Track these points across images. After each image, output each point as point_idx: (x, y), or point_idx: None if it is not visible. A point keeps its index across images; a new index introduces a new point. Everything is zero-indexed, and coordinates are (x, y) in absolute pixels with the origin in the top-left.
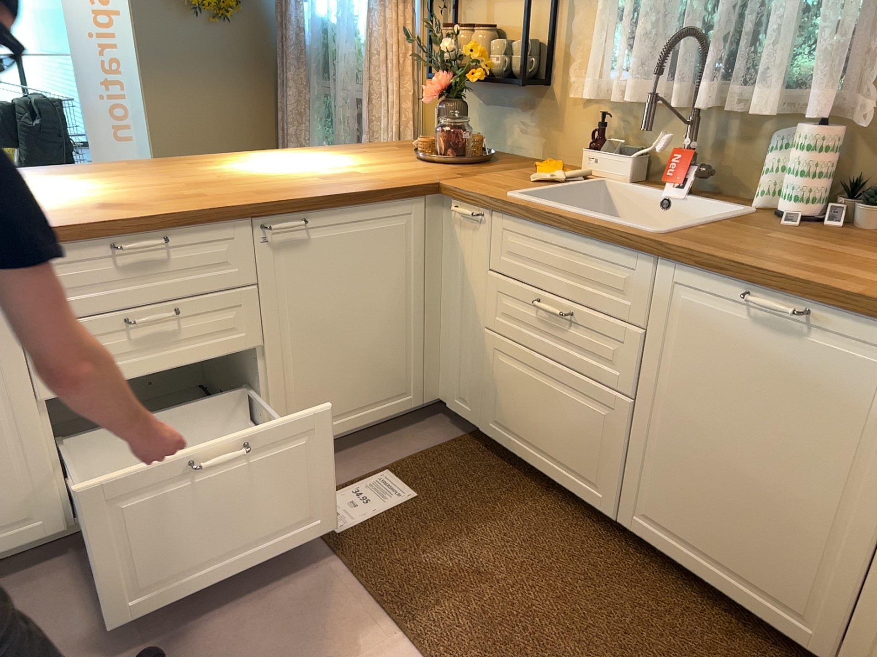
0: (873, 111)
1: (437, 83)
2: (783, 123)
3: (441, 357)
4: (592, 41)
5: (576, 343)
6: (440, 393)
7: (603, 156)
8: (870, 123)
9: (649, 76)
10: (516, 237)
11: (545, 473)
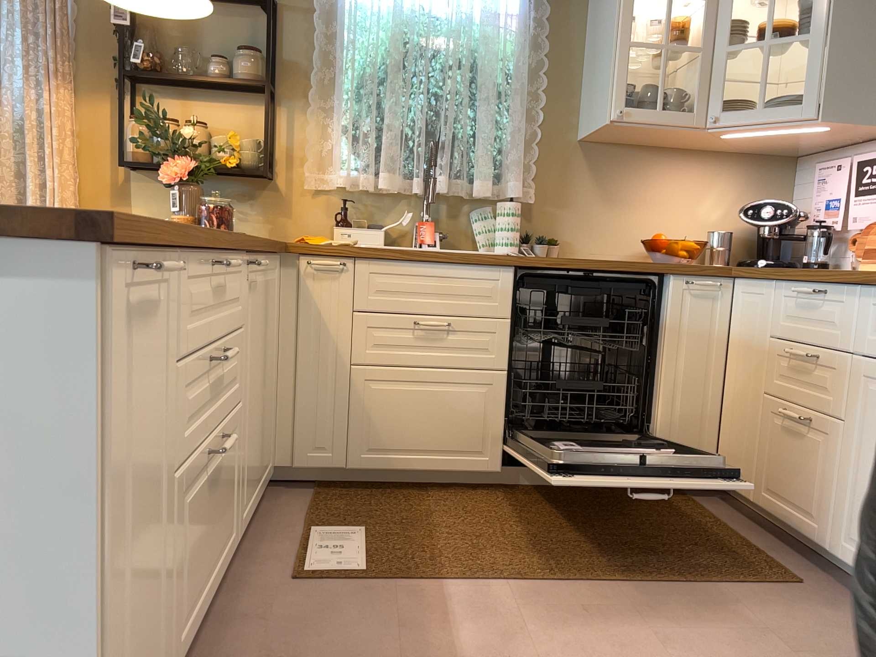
0: (536, 192)
1: (186, 165)
2: (477, 203)
3: (279, 420)
4: (322, 145)
5: (455, 346)
6: (278, 459)
7: (357, 229)
8: (536, 198)
9: (396, 170)
10: (384, 277)
11: (430, 471)
